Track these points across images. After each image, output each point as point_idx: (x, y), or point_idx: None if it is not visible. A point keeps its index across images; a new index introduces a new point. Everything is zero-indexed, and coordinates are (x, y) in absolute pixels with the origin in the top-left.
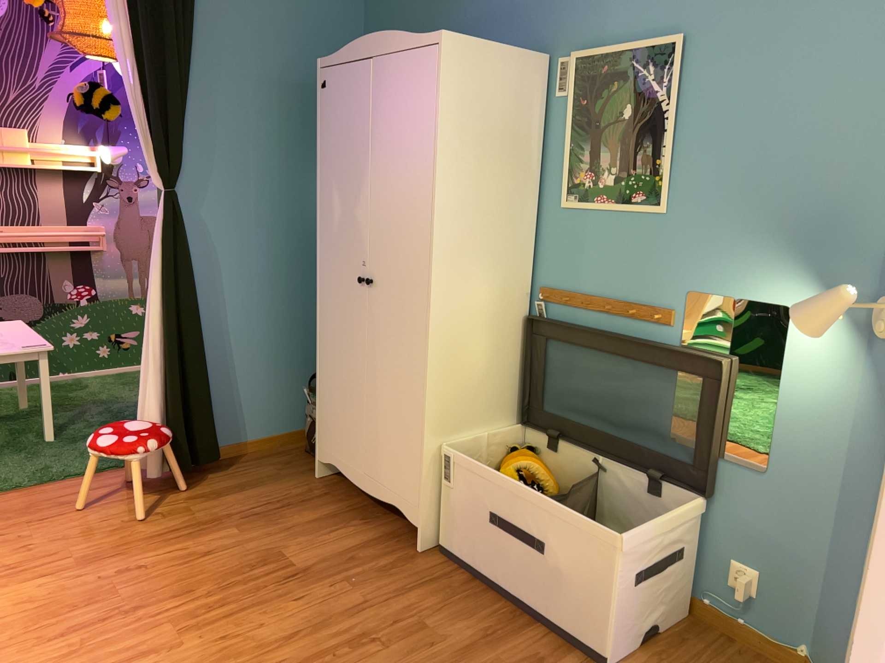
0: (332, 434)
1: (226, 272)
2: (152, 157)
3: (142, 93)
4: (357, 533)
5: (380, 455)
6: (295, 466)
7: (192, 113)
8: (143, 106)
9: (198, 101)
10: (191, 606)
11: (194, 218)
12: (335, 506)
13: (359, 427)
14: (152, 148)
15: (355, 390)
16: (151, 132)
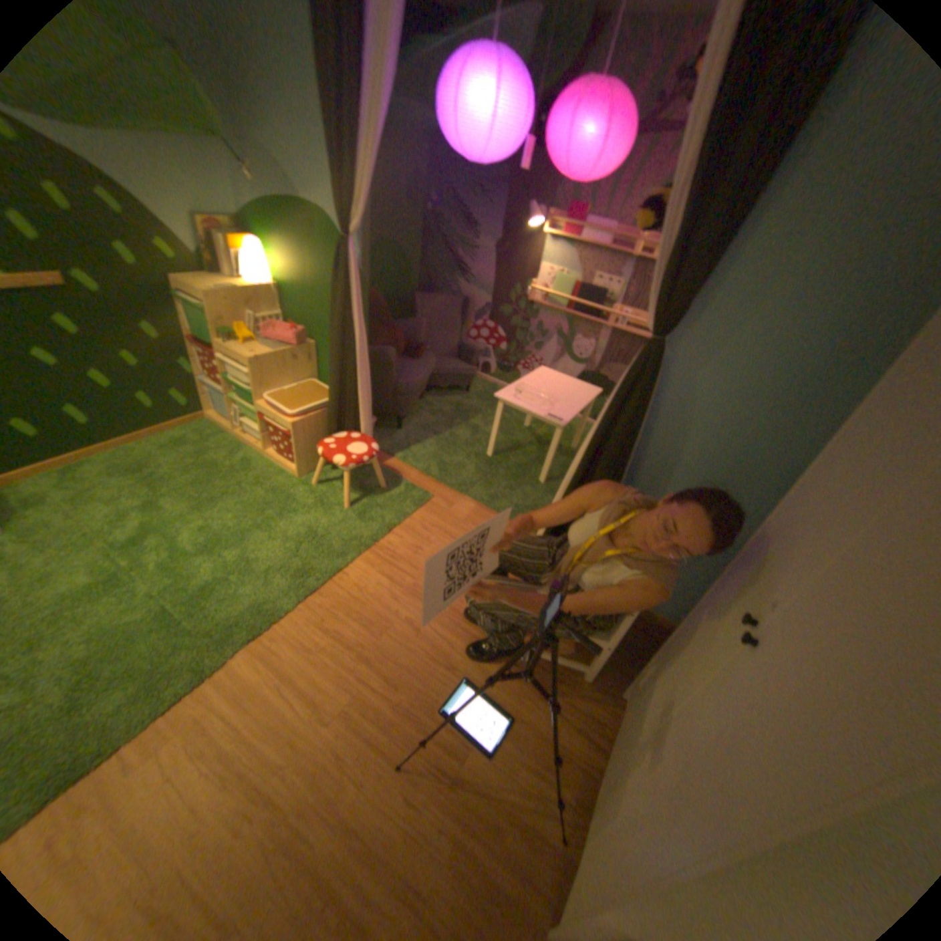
0: (639, 700)
1: (691, 453)
2: (661, 294)
3: (687, 204)
4: (546, 815)
5: (627, 801)
6: (629, 666)
7: (759, 240)
8: (680, 224)
9: (778, 222)
10: (375, 705)
11: (684, 380)
12: (584, 754)
13: (636, 746)
14: (666, 284)
15: (661, 711)
16: (672, 262)
